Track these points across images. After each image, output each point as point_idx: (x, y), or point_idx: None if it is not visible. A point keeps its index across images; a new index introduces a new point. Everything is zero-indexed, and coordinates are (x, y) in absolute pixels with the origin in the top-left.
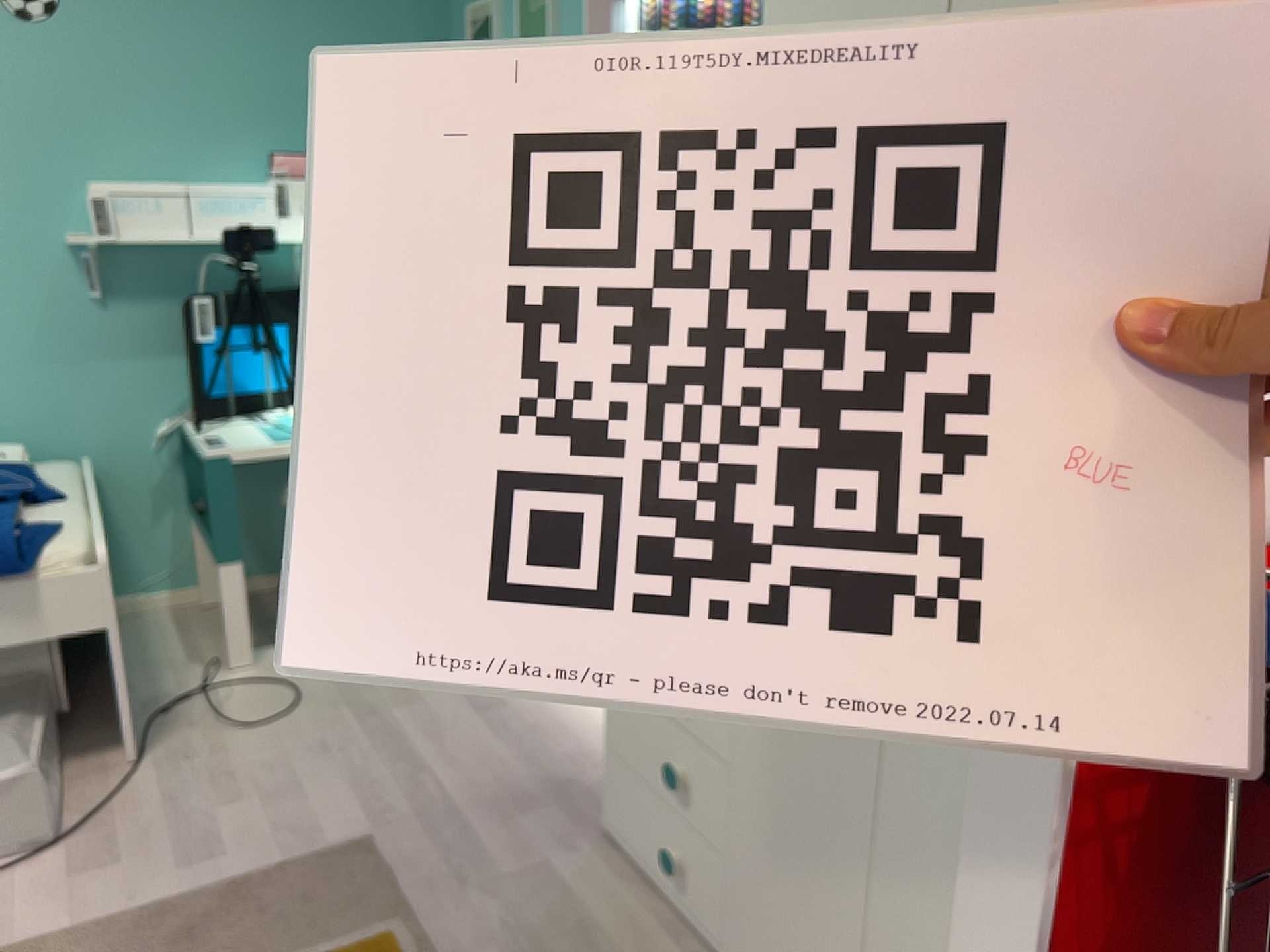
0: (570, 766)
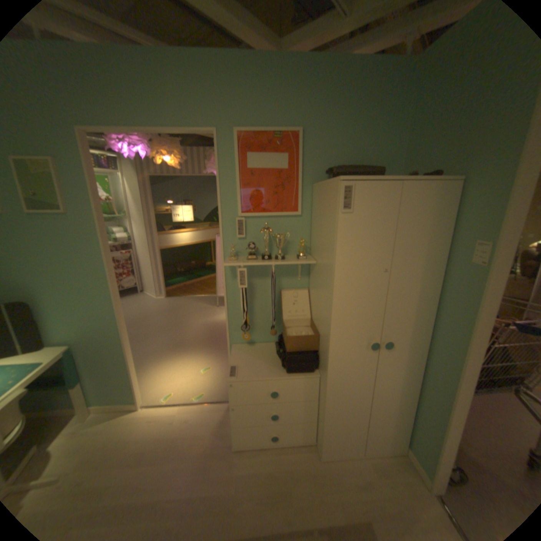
0: (195, 447)
